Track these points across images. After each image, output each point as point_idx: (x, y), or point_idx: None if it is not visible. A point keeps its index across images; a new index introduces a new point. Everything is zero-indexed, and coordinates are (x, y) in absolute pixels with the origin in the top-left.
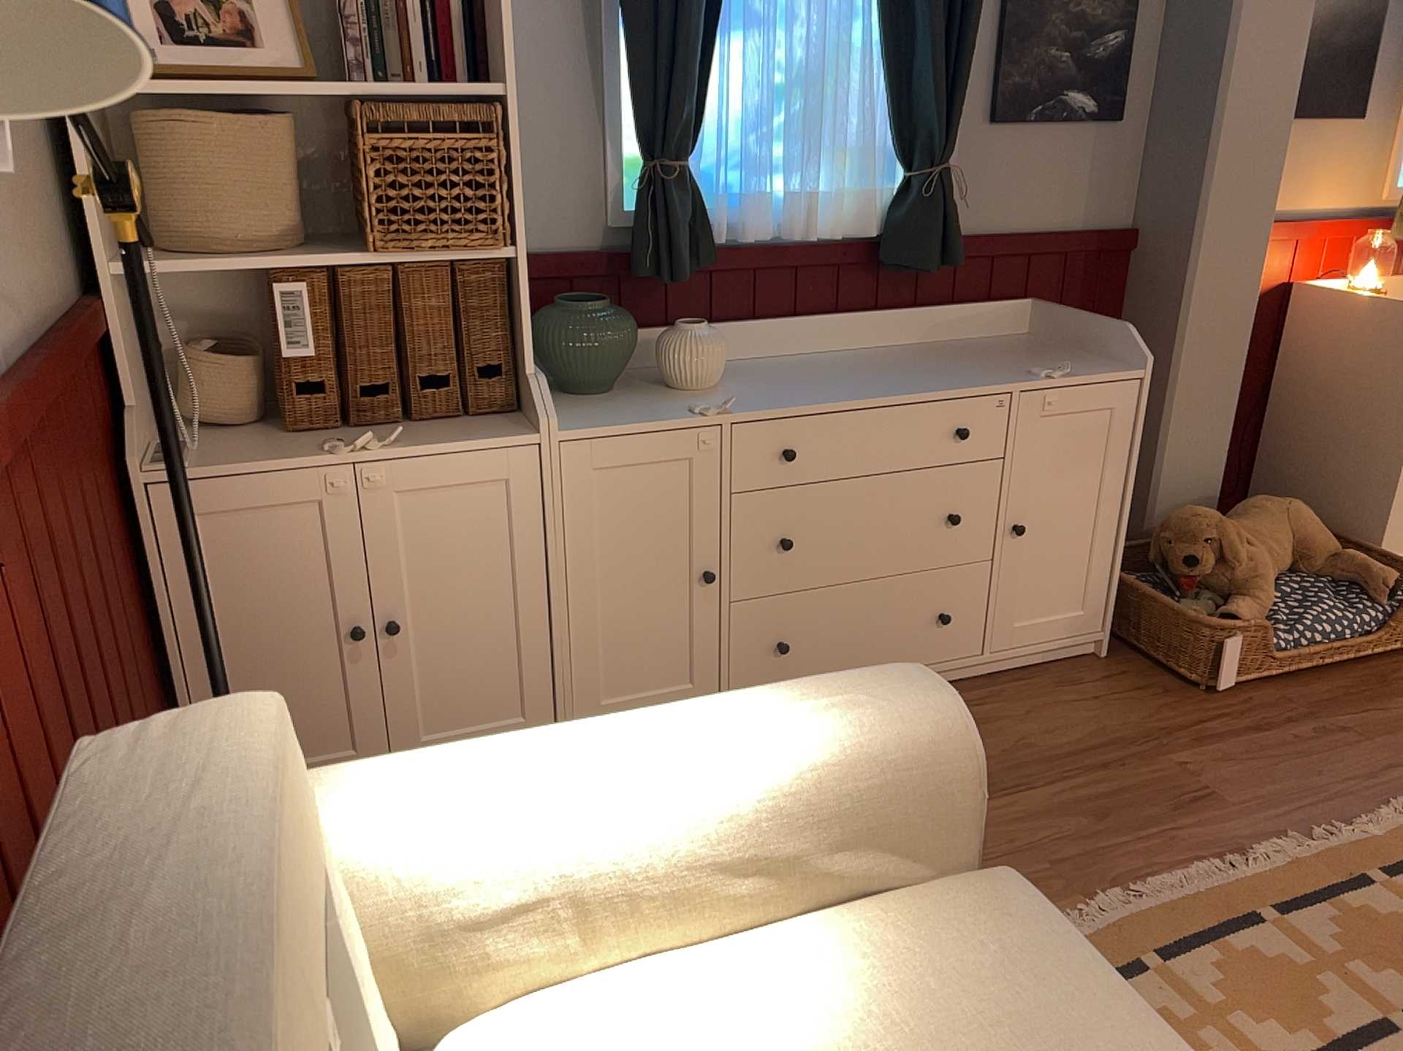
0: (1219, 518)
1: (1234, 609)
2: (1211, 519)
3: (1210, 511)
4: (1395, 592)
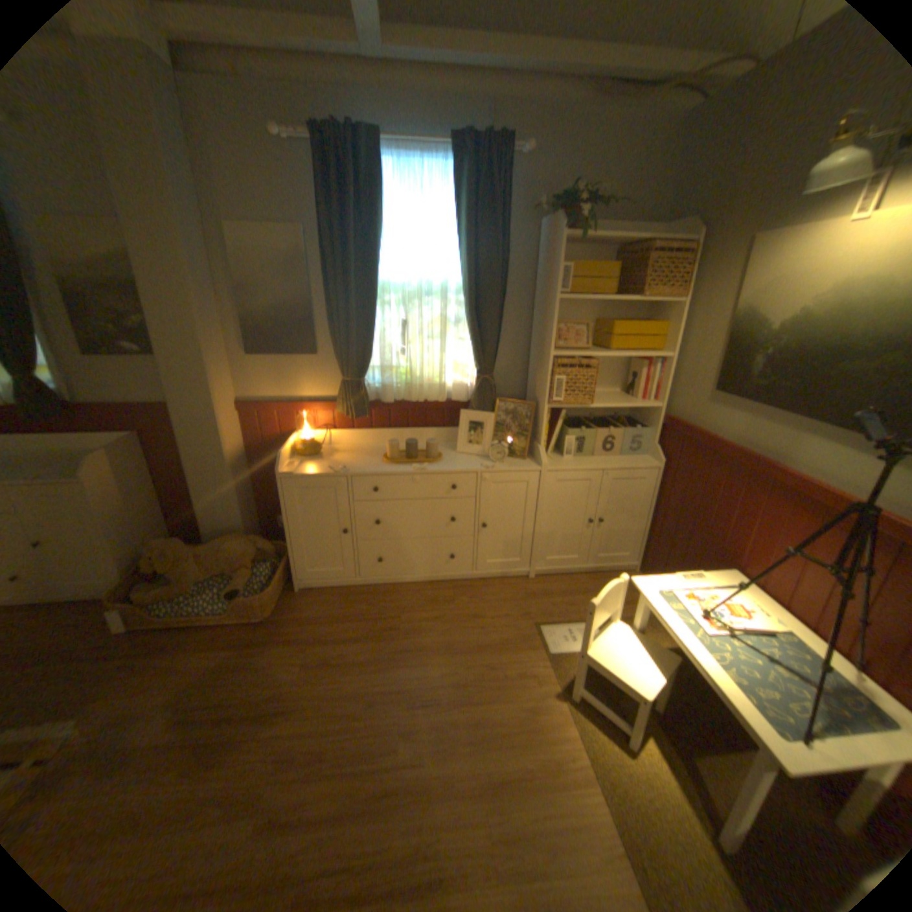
0: (172, 546)
1: (144, 595)
2: (159, 548)
3: (168, 543)
4: (229, 598)
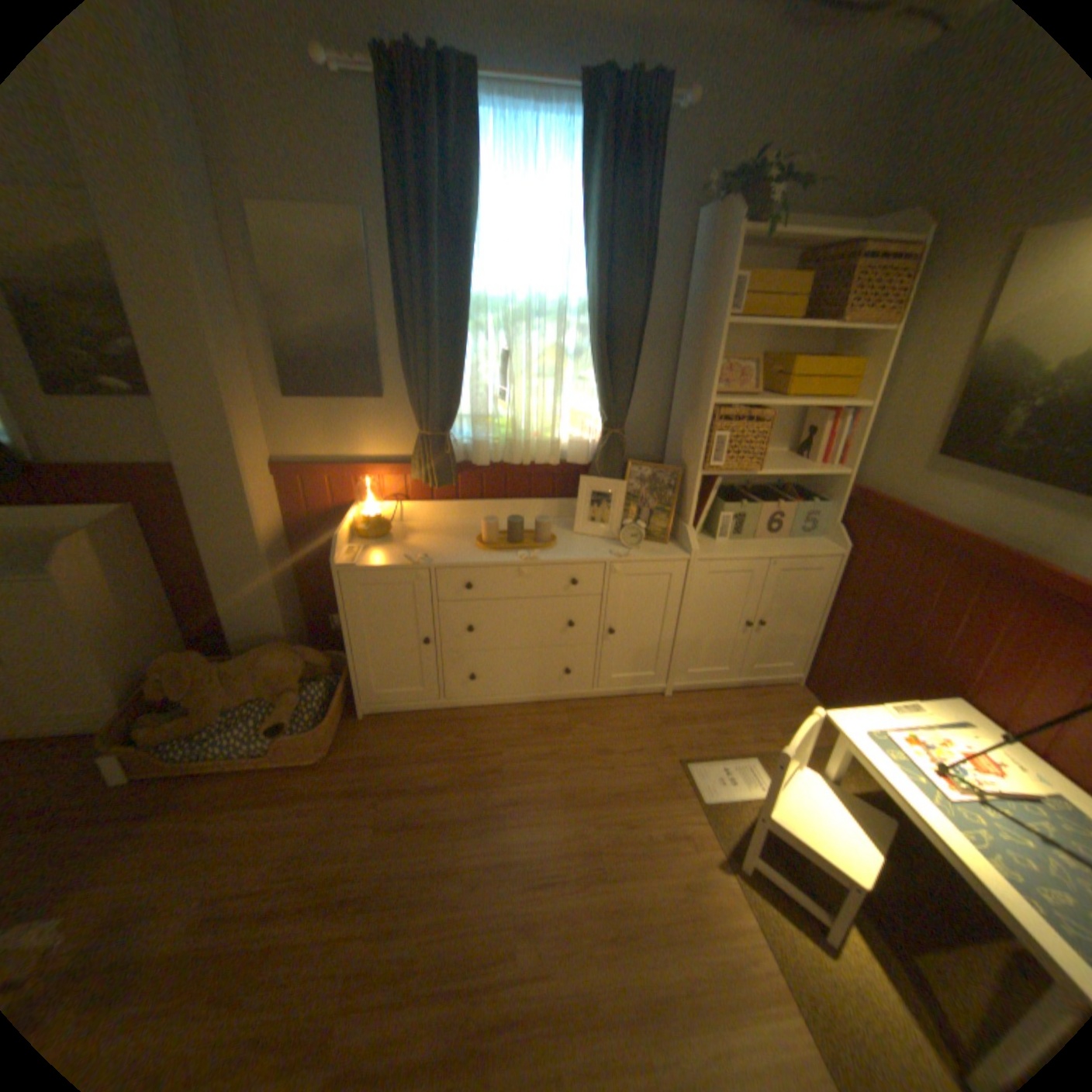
0: (189, 664)
1: (152, 731)
2: (170, 666)
3: (182, 660)
4: (271, 735)
